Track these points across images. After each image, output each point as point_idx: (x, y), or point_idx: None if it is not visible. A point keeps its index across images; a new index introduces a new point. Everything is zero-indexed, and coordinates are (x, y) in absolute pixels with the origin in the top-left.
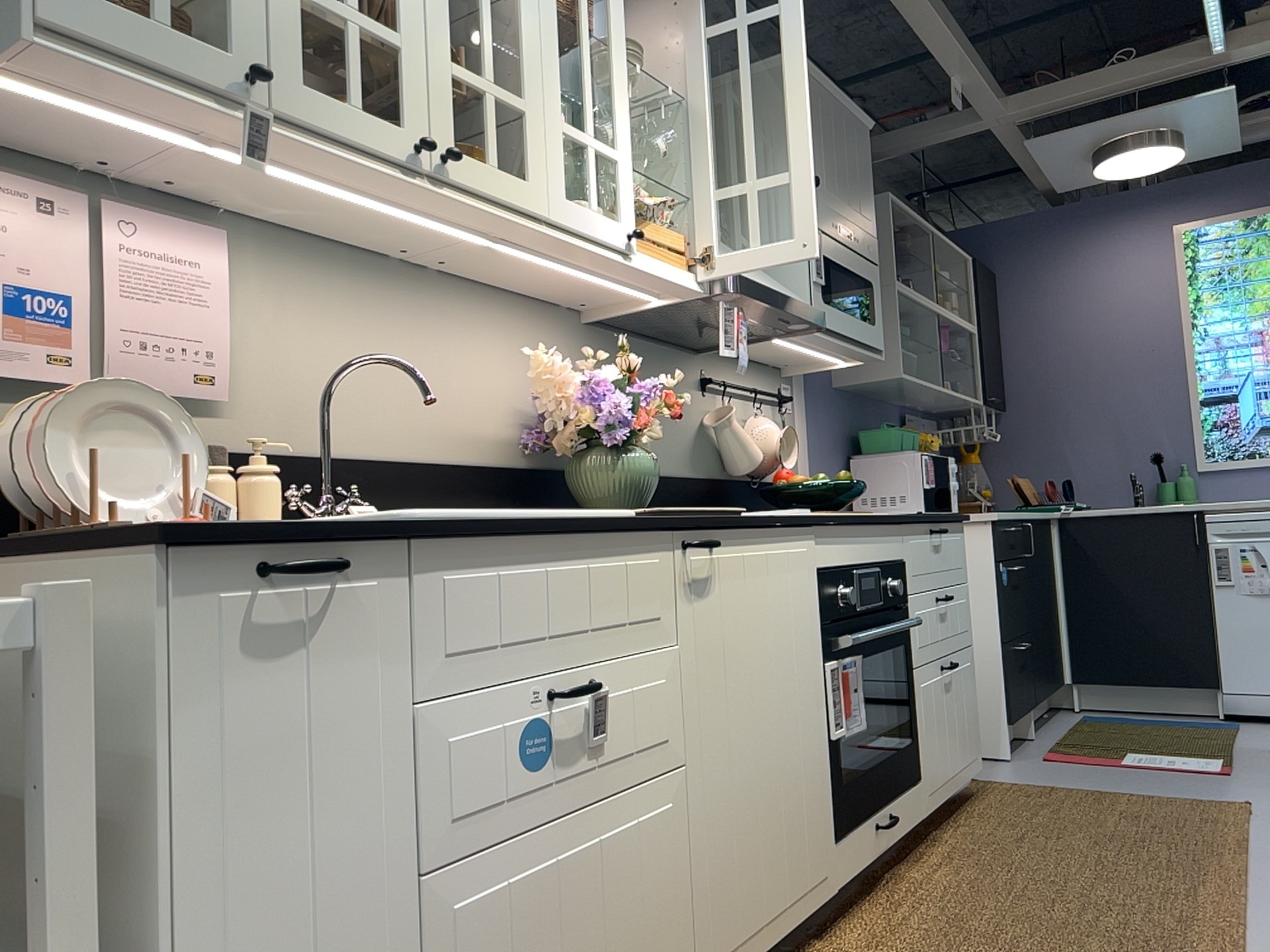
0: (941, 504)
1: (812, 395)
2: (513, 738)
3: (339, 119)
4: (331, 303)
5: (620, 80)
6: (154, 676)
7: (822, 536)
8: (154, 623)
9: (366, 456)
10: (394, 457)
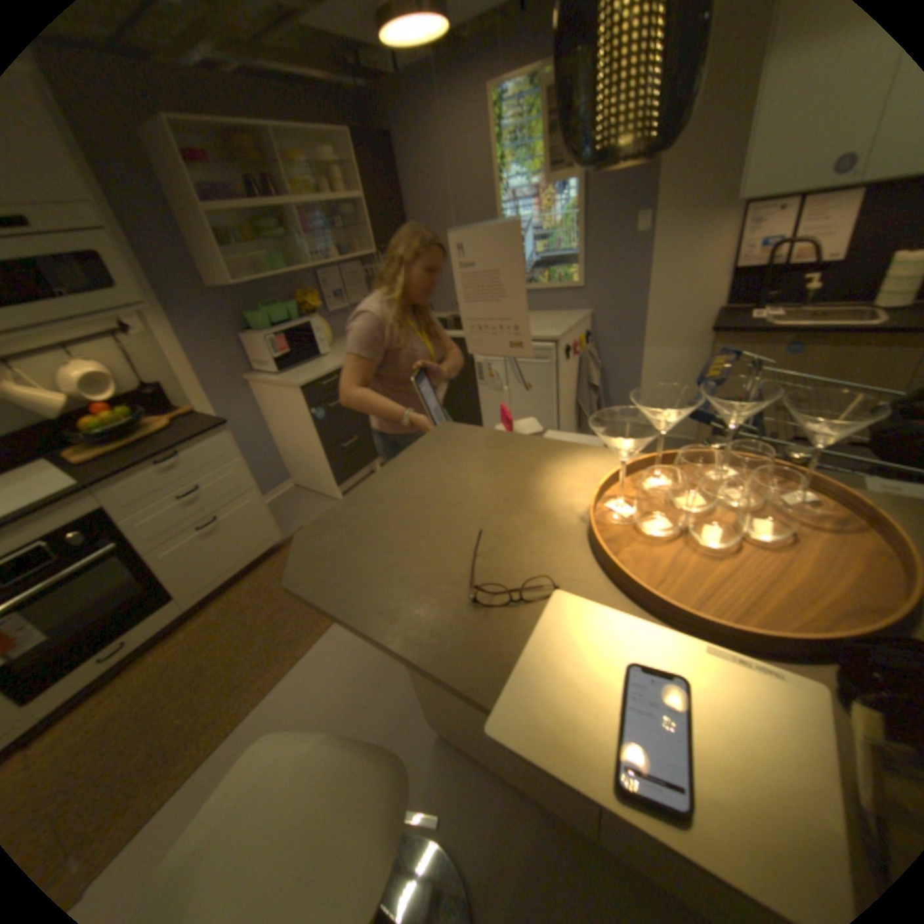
0: (299, 358)
1: (166, 307)
2: None
3: None
4: None
5: None
6: None
7: None
8: None
9: None
10: None
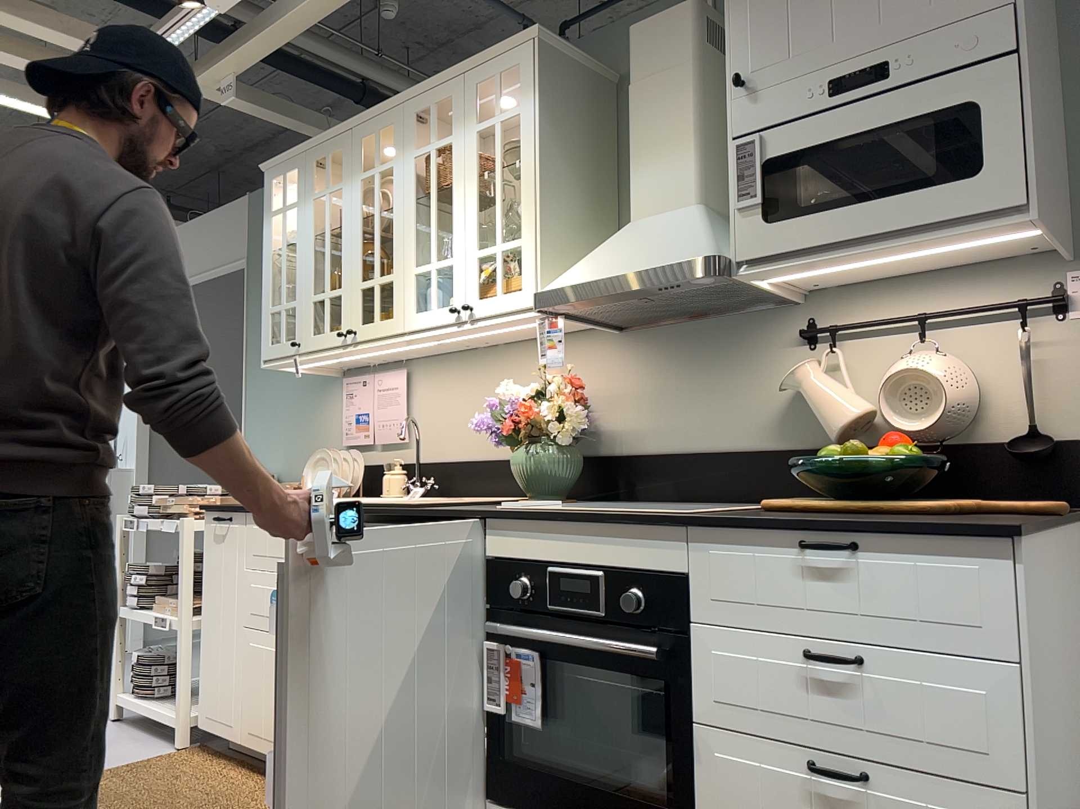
0: None
1: None
2: (269, 593)
3: (320, 341)
4: (449, 383)
5: (456, 204)
6: (205, 542)
7: (494, 528)
8: (205, 529)
9: (461, 459)
10: (474, 458)
